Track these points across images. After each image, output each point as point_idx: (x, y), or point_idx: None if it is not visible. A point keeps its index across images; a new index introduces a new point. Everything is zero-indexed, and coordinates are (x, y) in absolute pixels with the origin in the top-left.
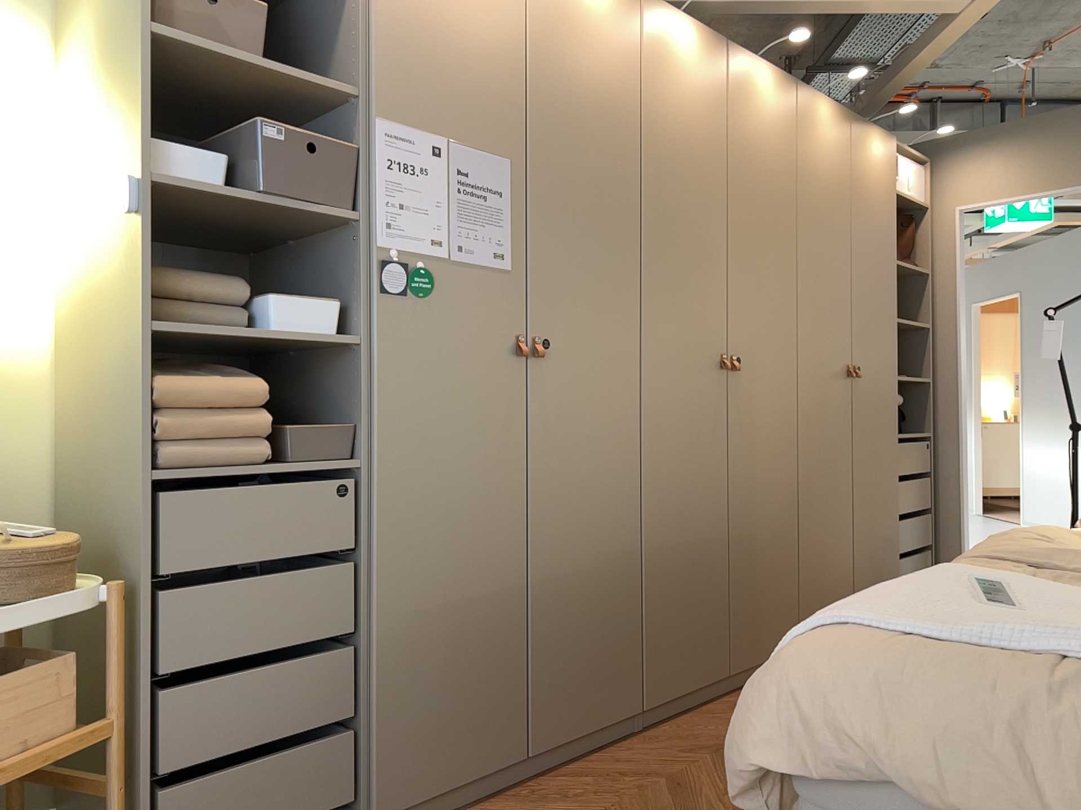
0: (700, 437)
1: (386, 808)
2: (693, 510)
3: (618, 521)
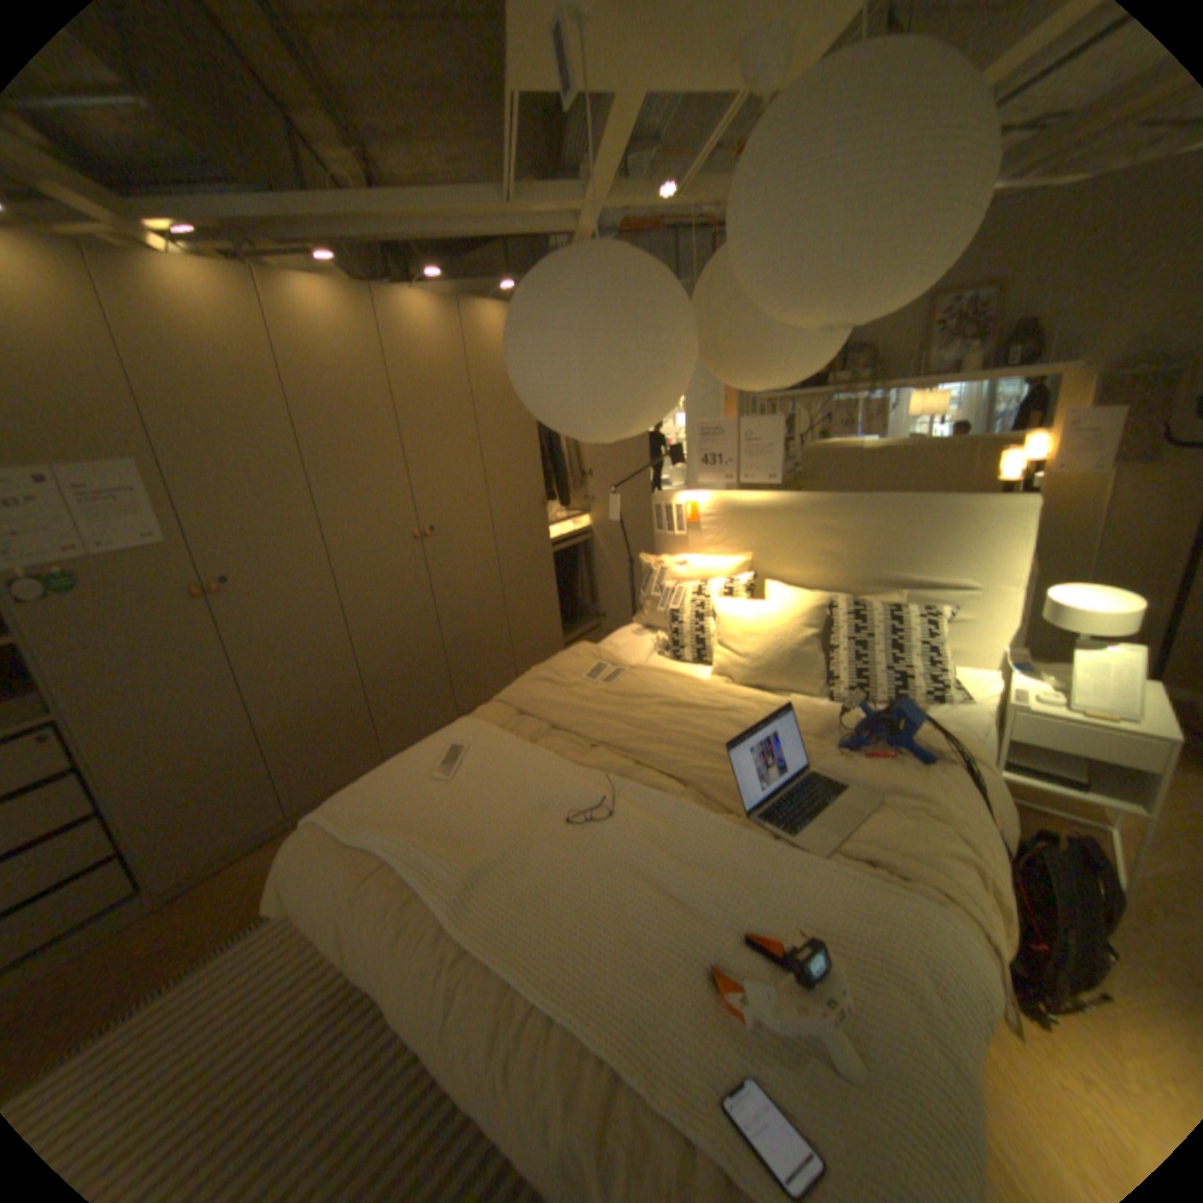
0: (409, 589)
1: (173, 882)
2: (411, 635)
3: (339, 665)
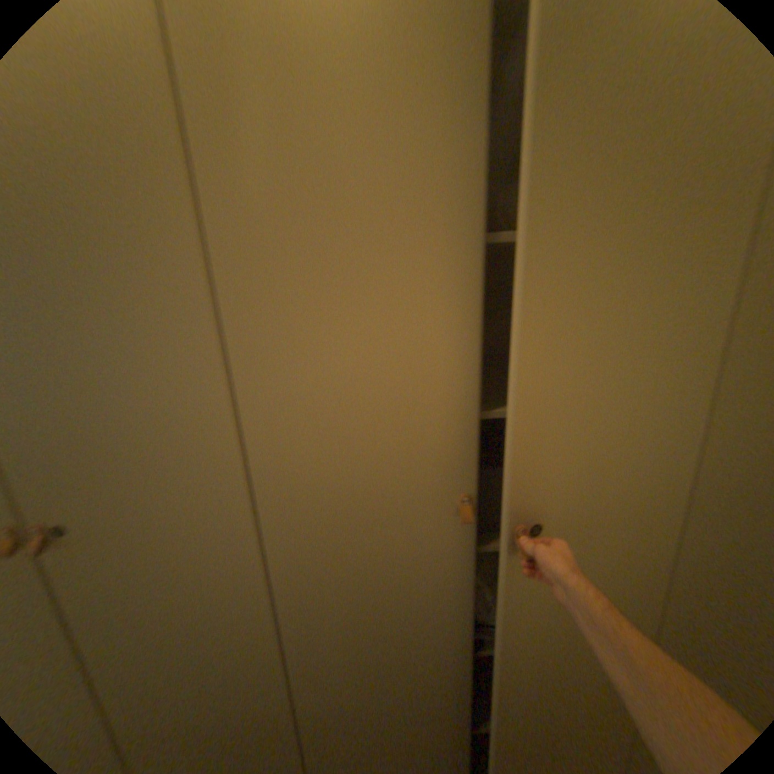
0: (424, 604)
1: None
2: (407, 678)
3: (257, 691)
